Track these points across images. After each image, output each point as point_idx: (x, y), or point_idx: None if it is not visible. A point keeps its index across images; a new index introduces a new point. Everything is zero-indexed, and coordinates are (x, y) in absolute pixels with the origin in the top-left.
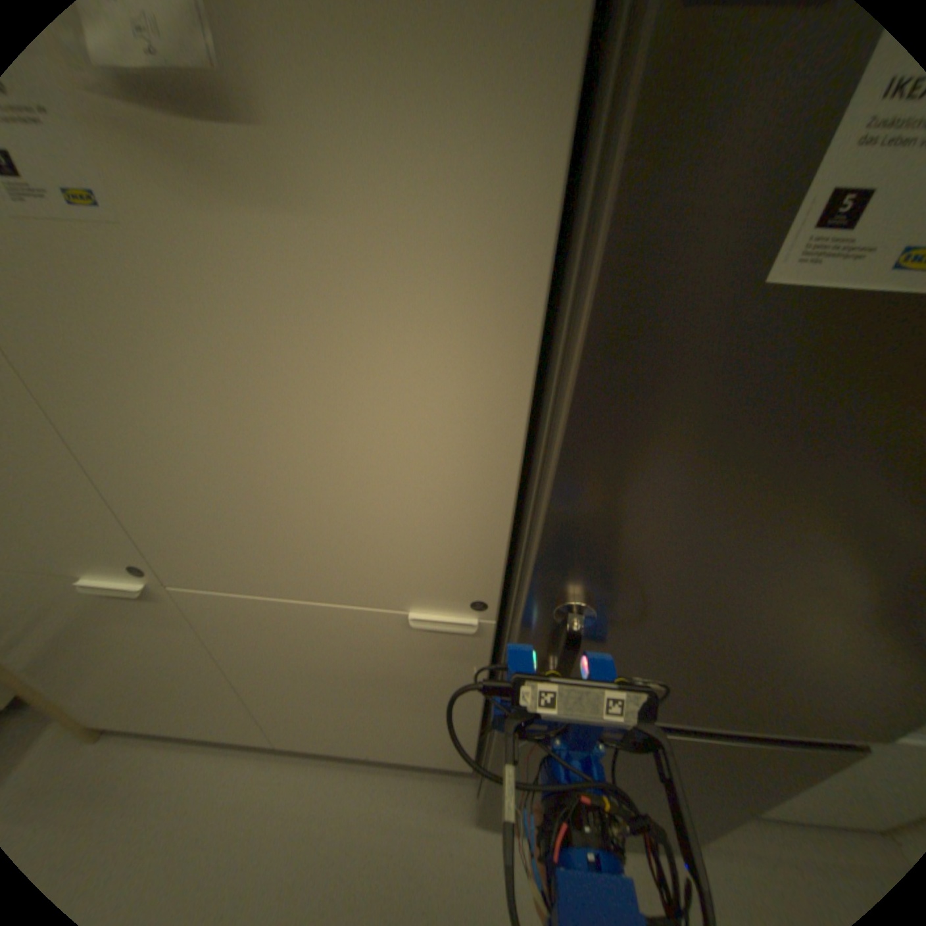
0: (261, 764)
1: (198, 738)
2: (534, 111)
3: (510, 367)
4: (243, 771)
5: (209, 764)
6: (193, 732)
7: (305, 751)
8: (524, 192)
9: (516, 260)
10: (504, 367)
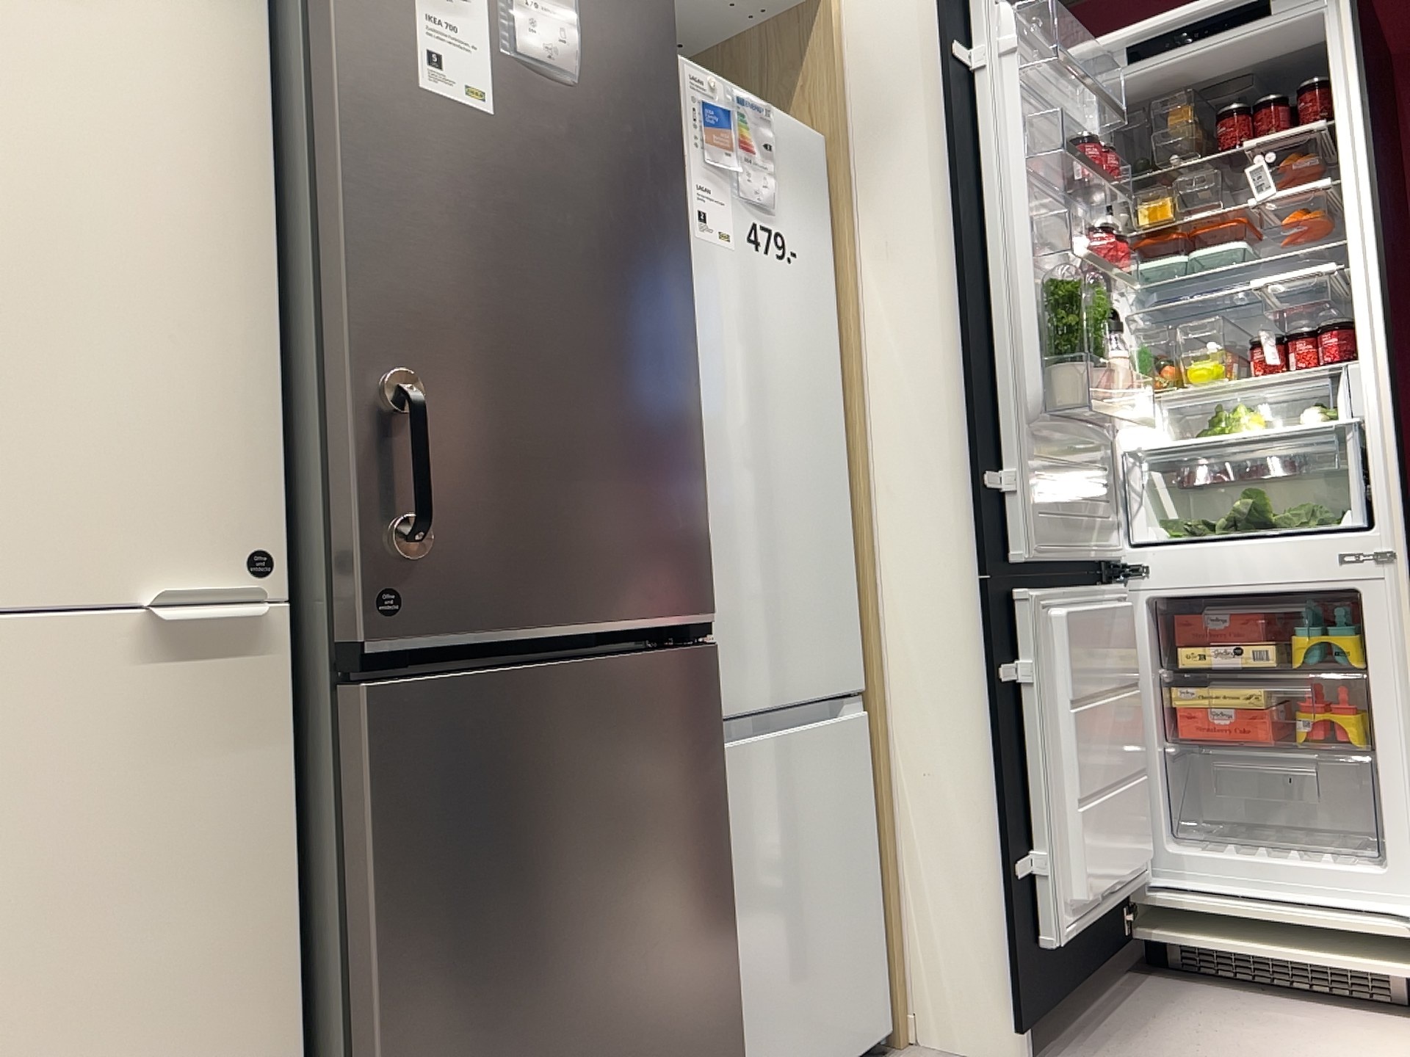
0: None
1: None
2: (241, 9)
3: (251, 184)
4: None
5: None
6: None
7: None
8: (242, 52)
9: (243, 96)
10: (245, 183)
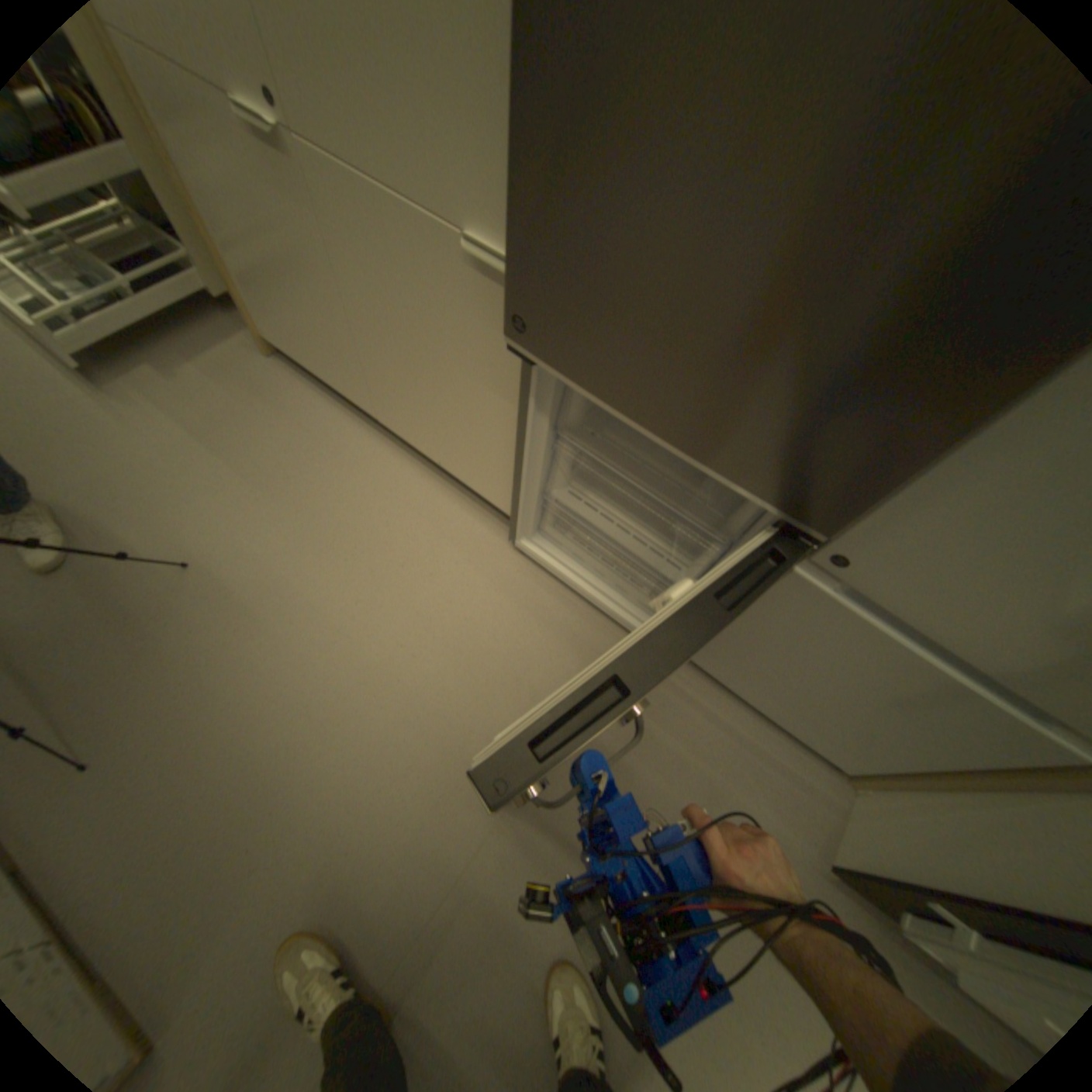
0: (370, 434)
1: (330, 383)
2: None
3: None
4: (356, 431)
5: (335, 414)
6: (327, 374)
7: (400, 433)
8: None
9: None
10: None
